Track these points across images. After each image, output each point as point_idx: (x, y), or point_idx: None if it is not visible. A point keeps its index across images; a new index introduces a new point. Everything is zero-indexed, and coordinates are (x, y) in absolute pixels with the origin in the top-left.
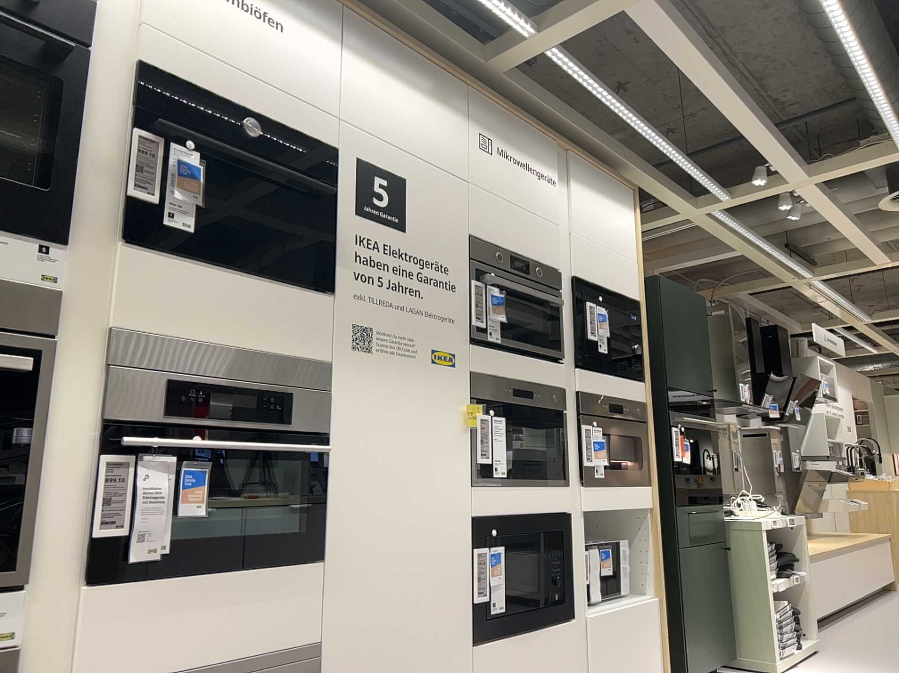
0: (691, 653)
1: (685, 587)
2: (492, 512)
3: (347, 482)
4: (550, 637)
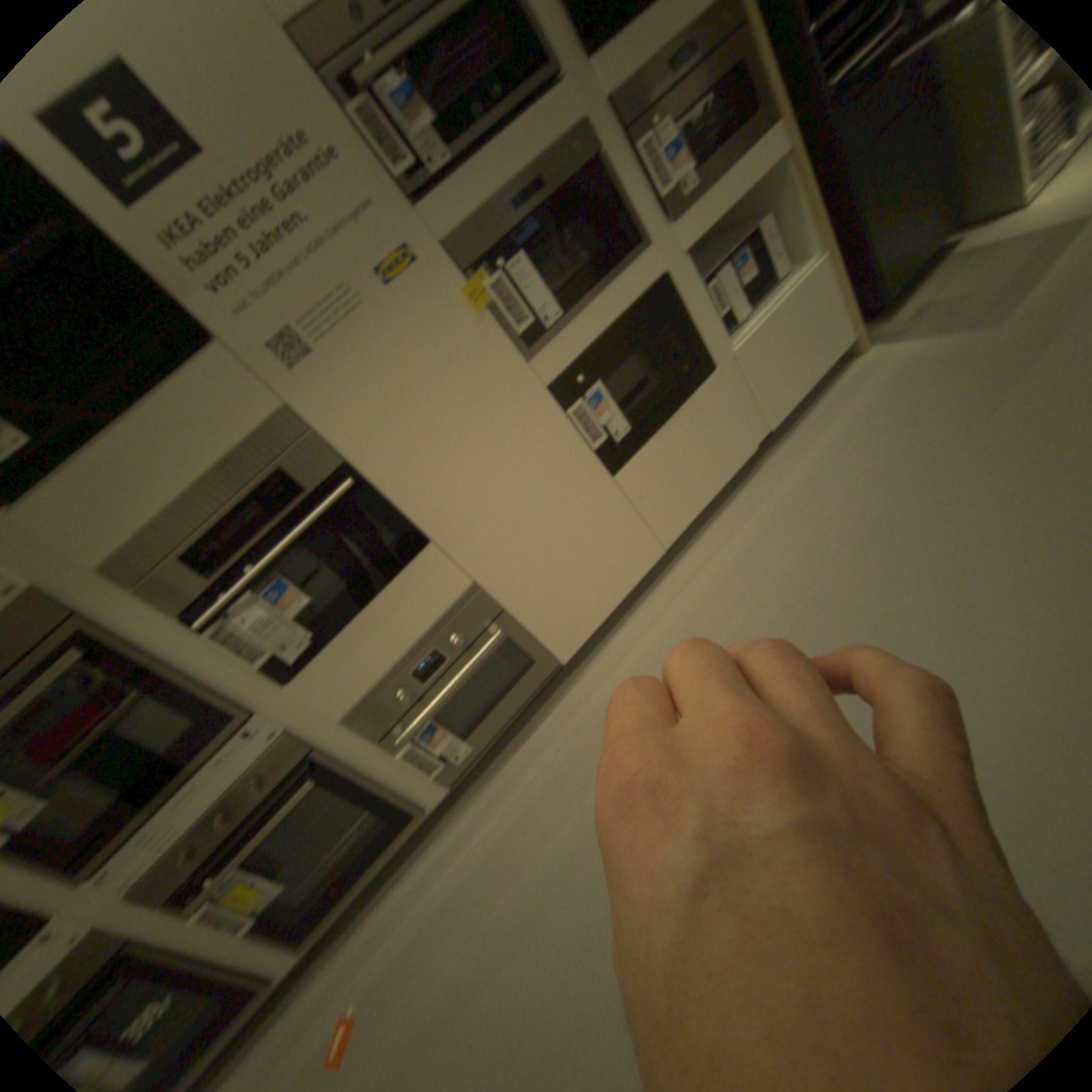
0: (891, 272)
1: (871, 204)
2: (568, 361)
3: (403, 474)
4: (694, 406)
